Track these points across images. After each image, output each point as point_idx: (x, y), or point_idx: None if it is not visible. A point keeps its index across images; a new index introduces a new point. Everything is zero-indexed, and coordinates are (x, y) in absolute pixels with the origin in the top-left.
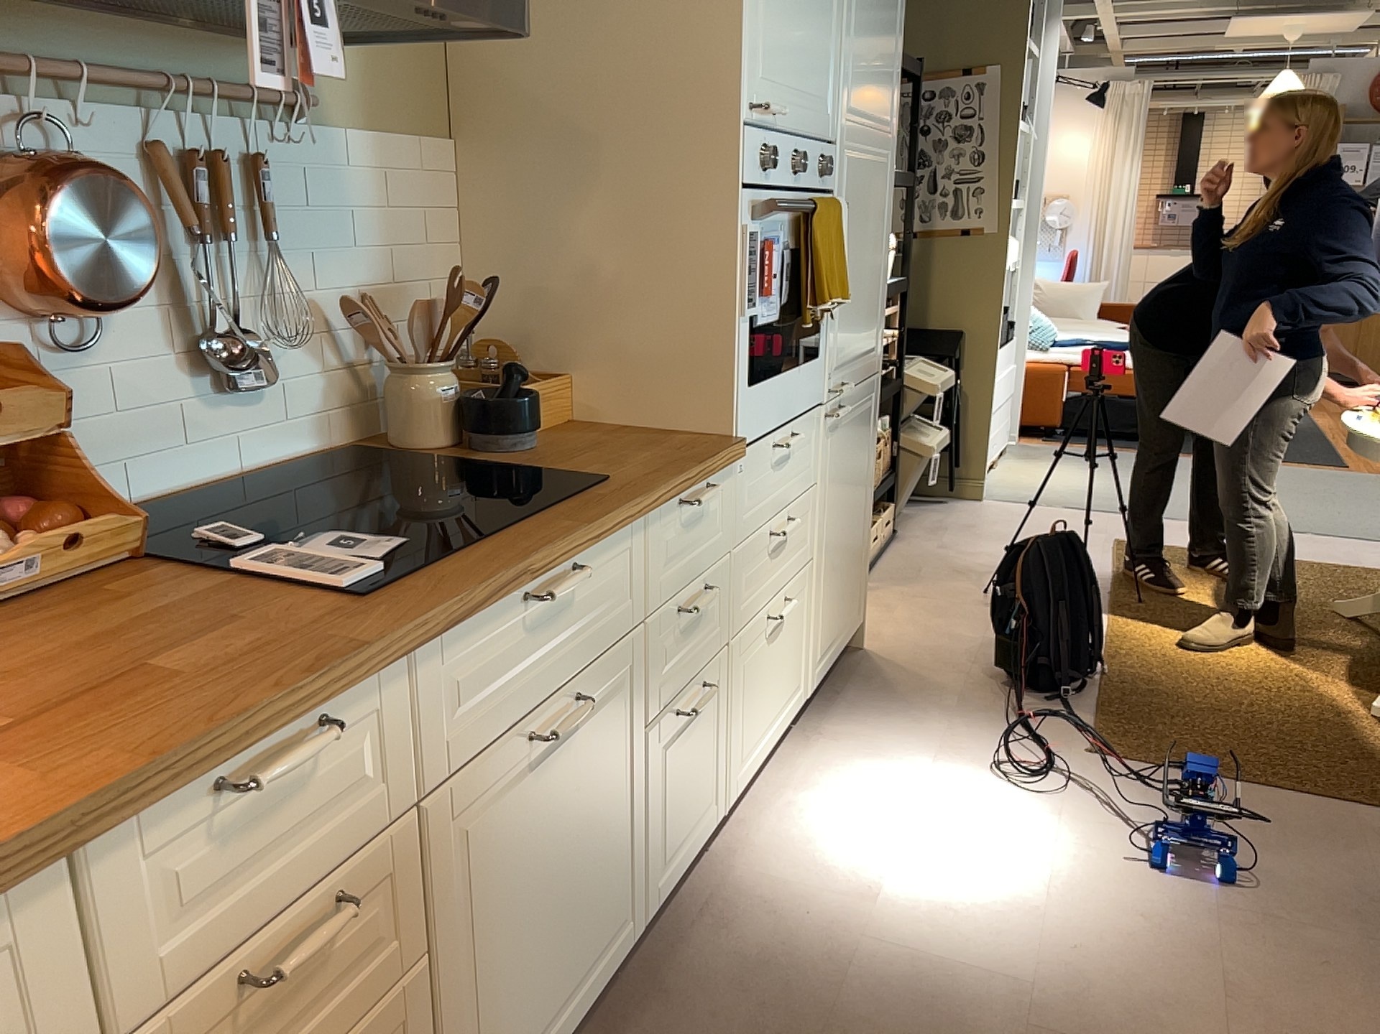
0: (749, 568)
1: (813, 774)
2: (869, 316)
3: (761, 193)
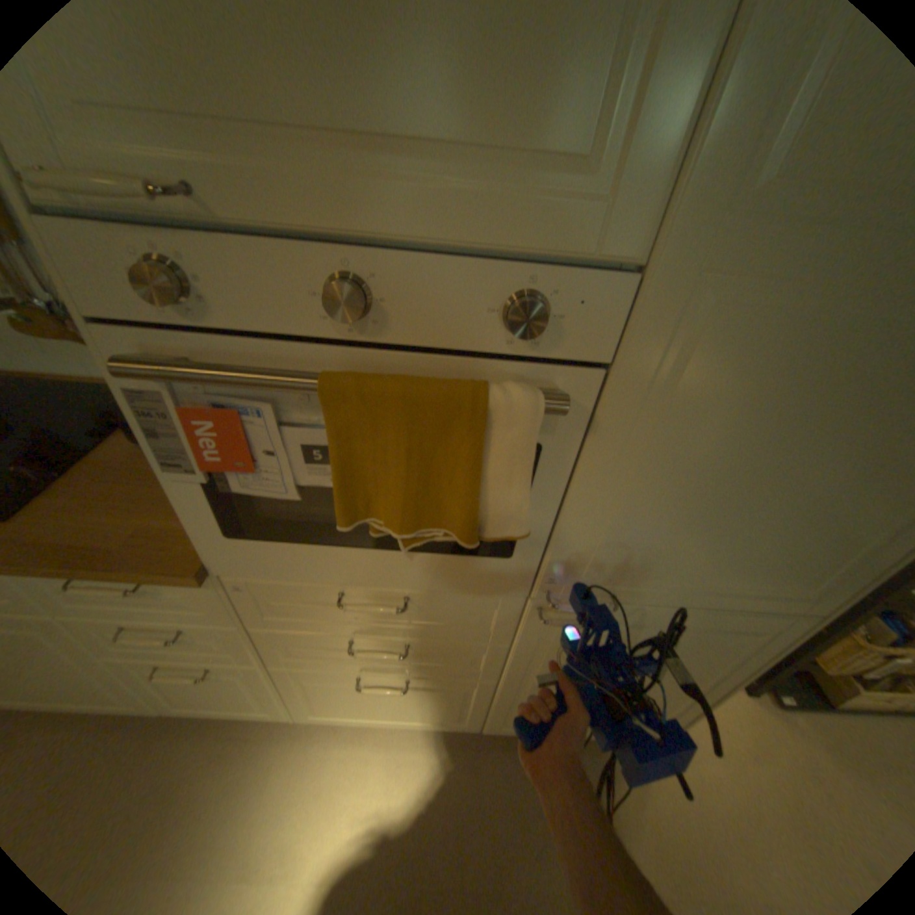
0: (295, 646)
1: (410, 771)
2: (799, 557)
3: (172, 330)
